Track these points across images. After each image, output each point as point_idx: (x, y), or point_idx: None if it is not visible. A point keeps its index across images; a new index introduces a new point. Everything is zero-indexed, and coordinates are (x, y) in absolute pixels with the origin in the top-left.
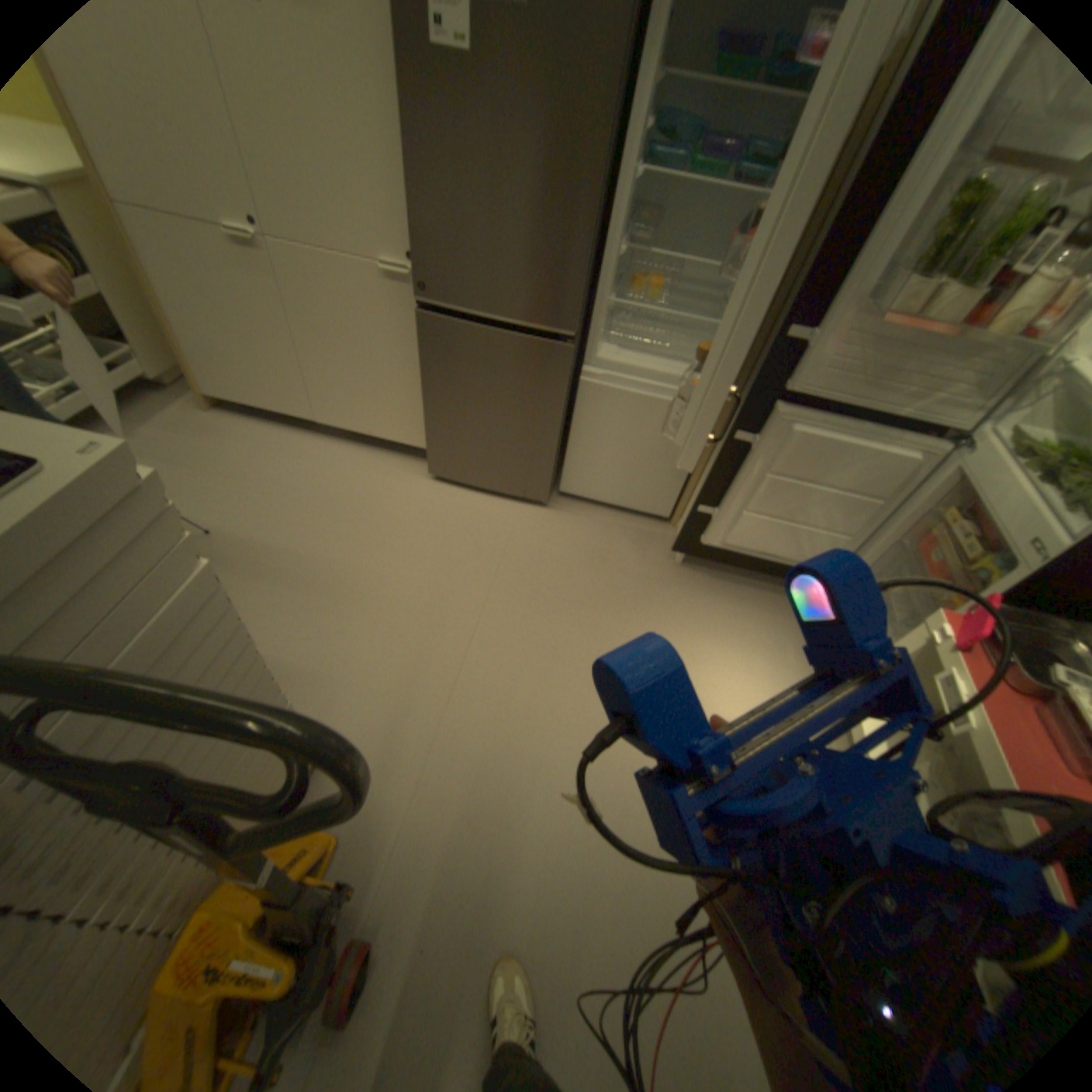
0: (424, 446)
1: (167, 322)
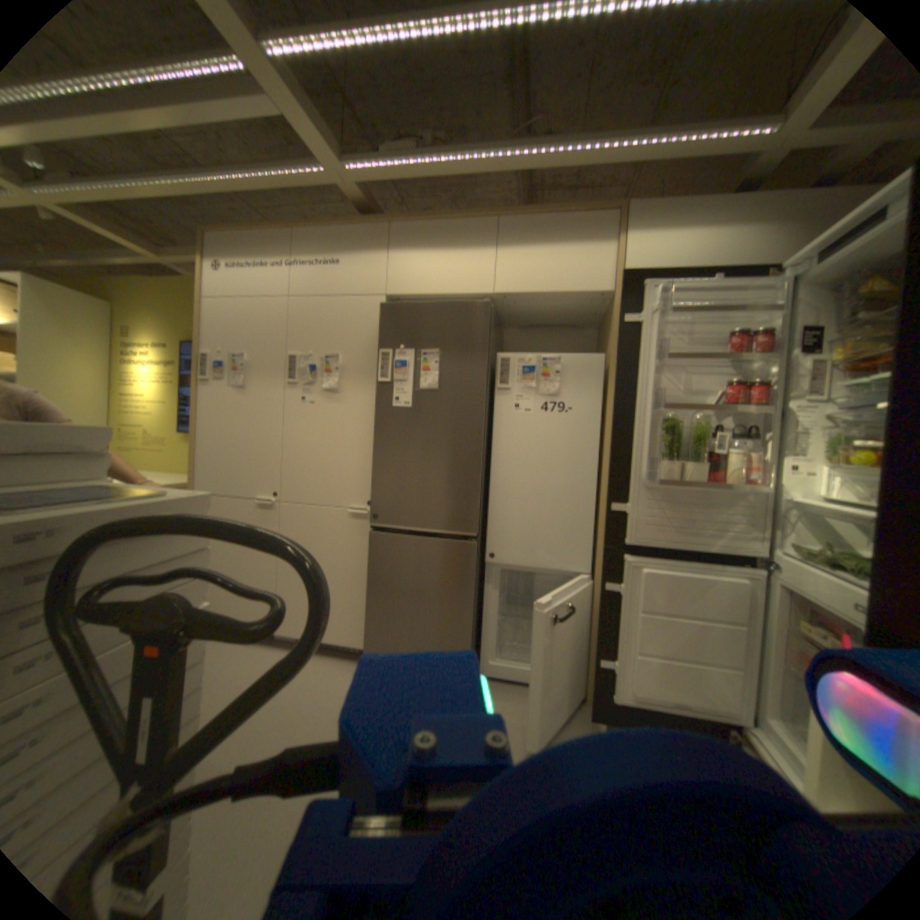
0: (361, 646)
1: None
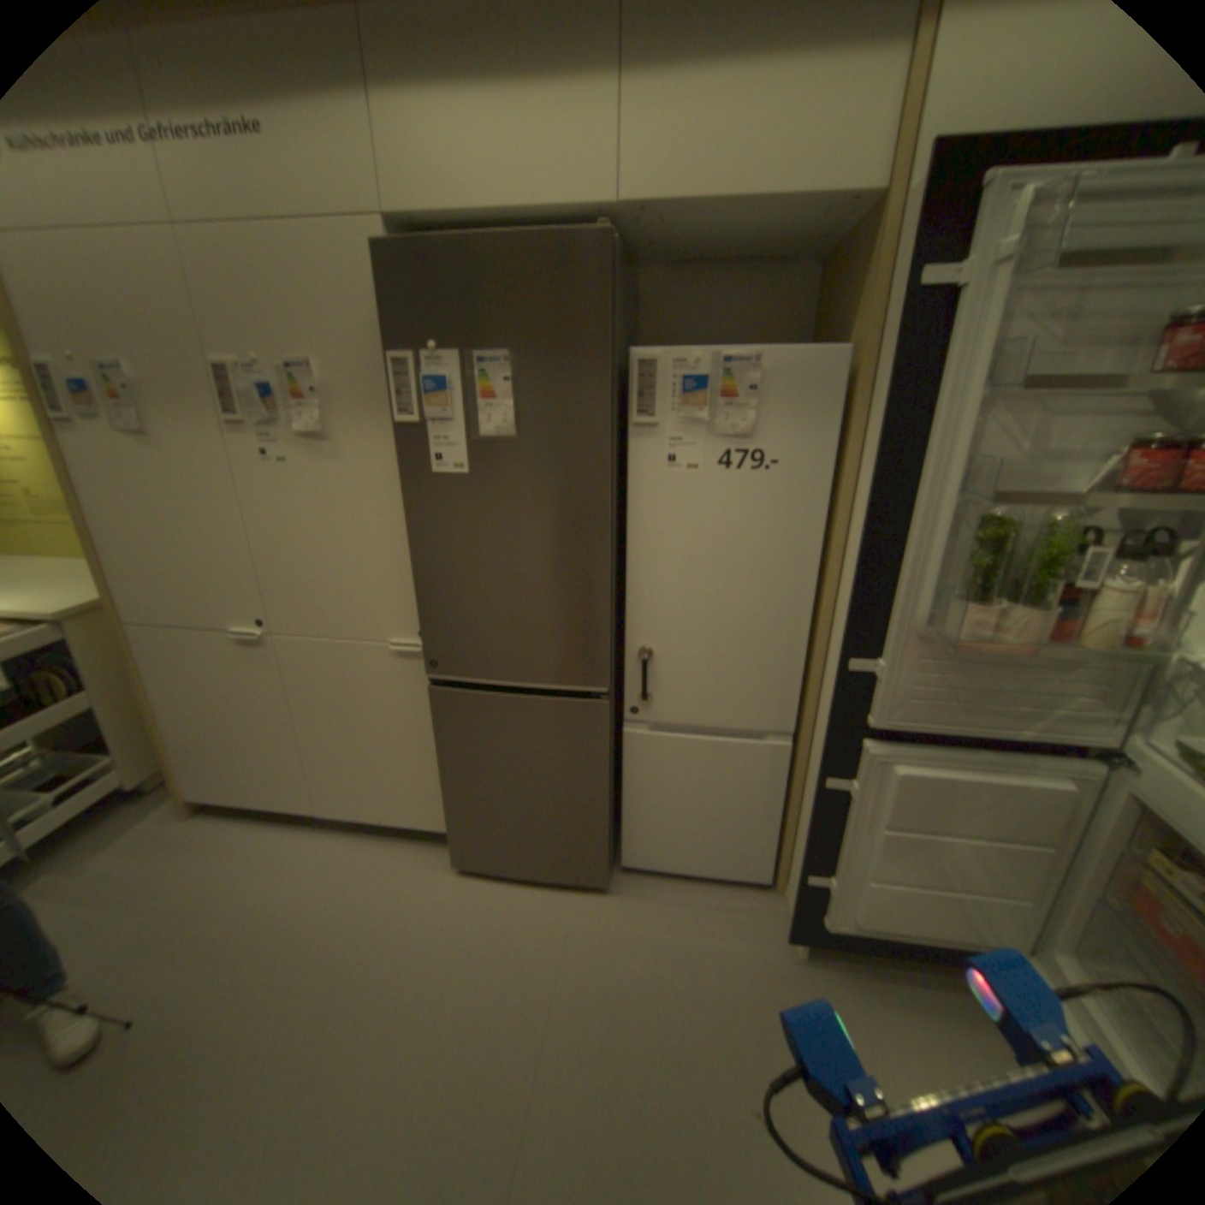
0: (445, 829)
1: (155, 727)
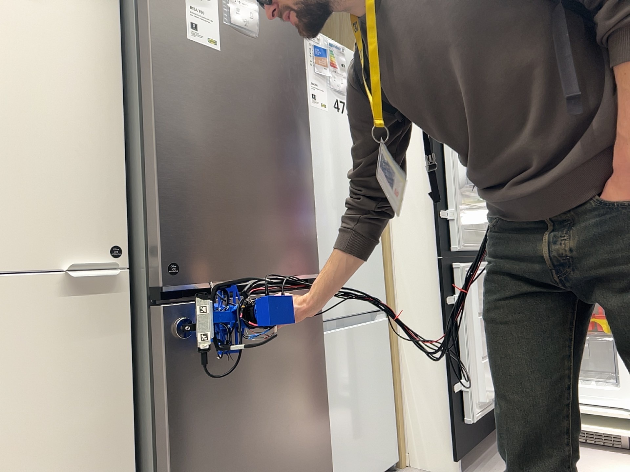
0: None
1: None
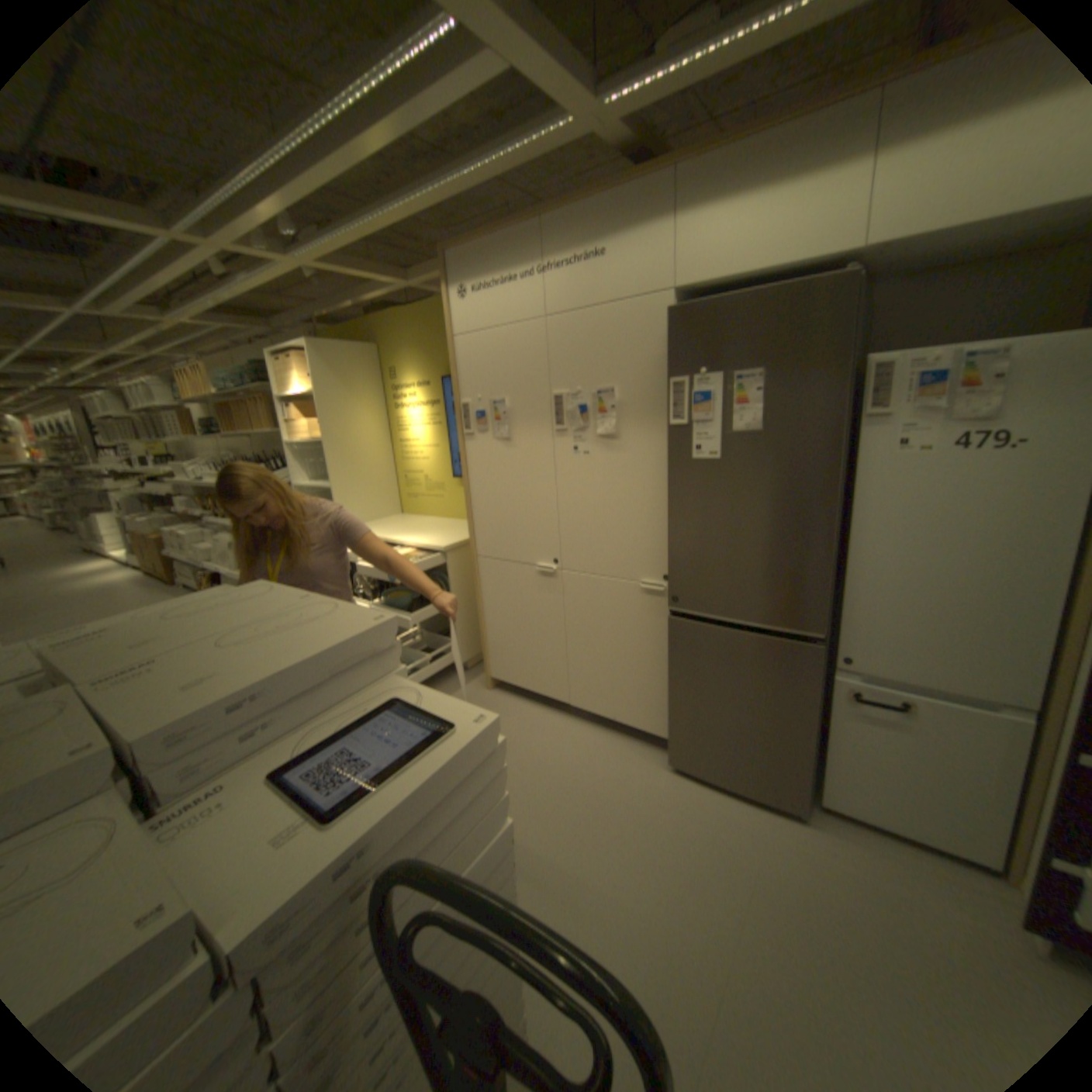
0: (664, 736)
1: (483, 625)
